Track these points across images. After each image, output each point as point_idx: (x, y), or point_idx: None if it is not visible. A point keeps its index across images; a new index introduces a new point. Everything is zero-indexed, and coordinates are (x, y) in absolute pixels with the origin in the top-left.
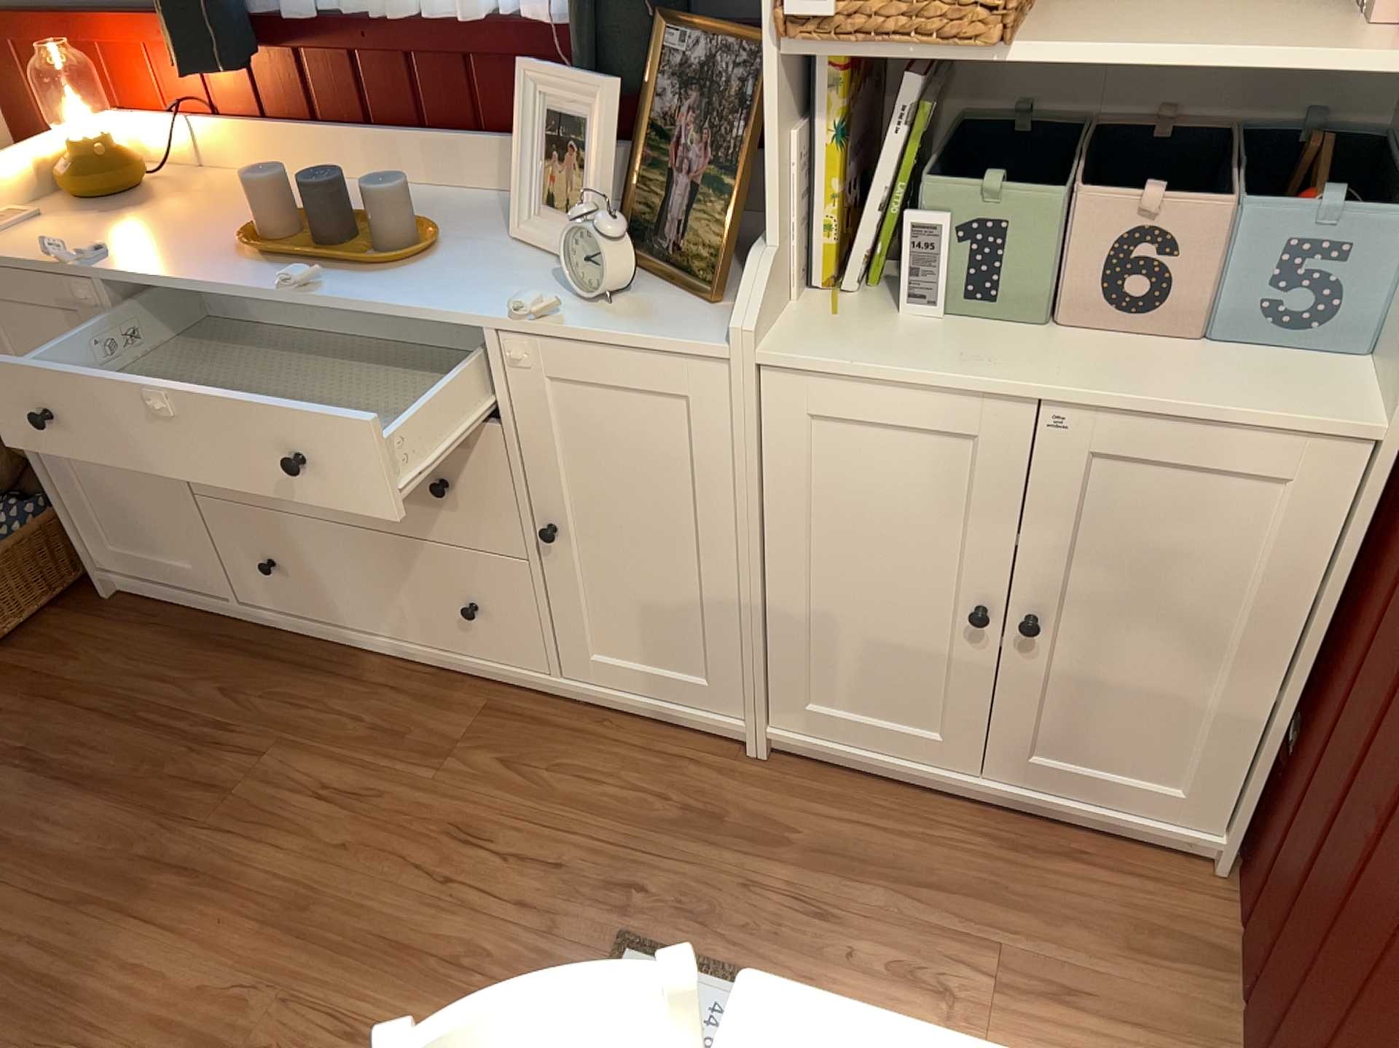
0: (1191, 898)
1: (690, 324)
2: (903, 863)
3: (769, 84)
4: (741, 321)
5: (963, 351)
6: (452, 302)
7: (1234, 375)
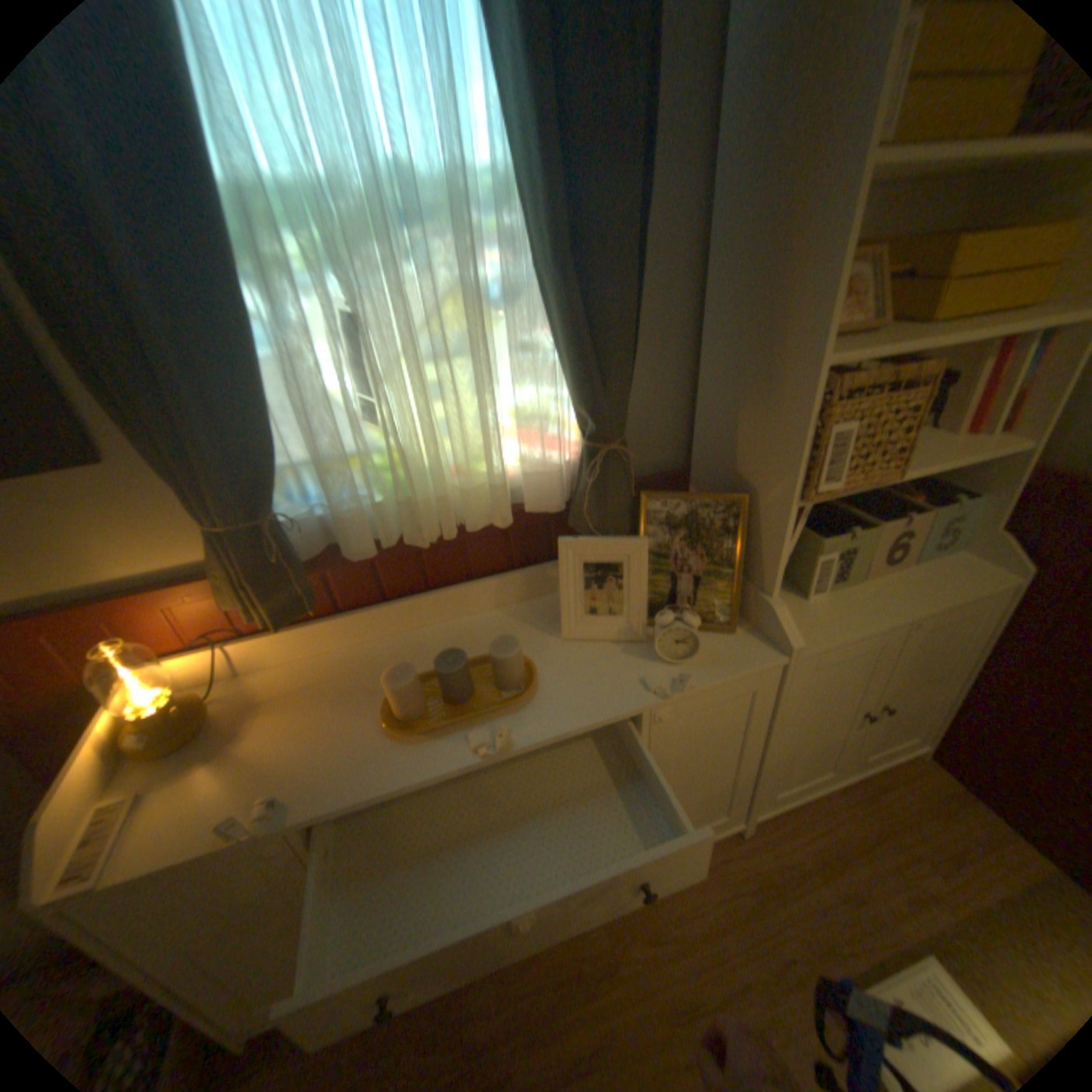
0: (938, 779)
1: (743, 650)
2: (856, 847)
3: (787, 516)
4: (793, 640)
5: (862, 606)
6: (601, 703)
7: (951, 573)
